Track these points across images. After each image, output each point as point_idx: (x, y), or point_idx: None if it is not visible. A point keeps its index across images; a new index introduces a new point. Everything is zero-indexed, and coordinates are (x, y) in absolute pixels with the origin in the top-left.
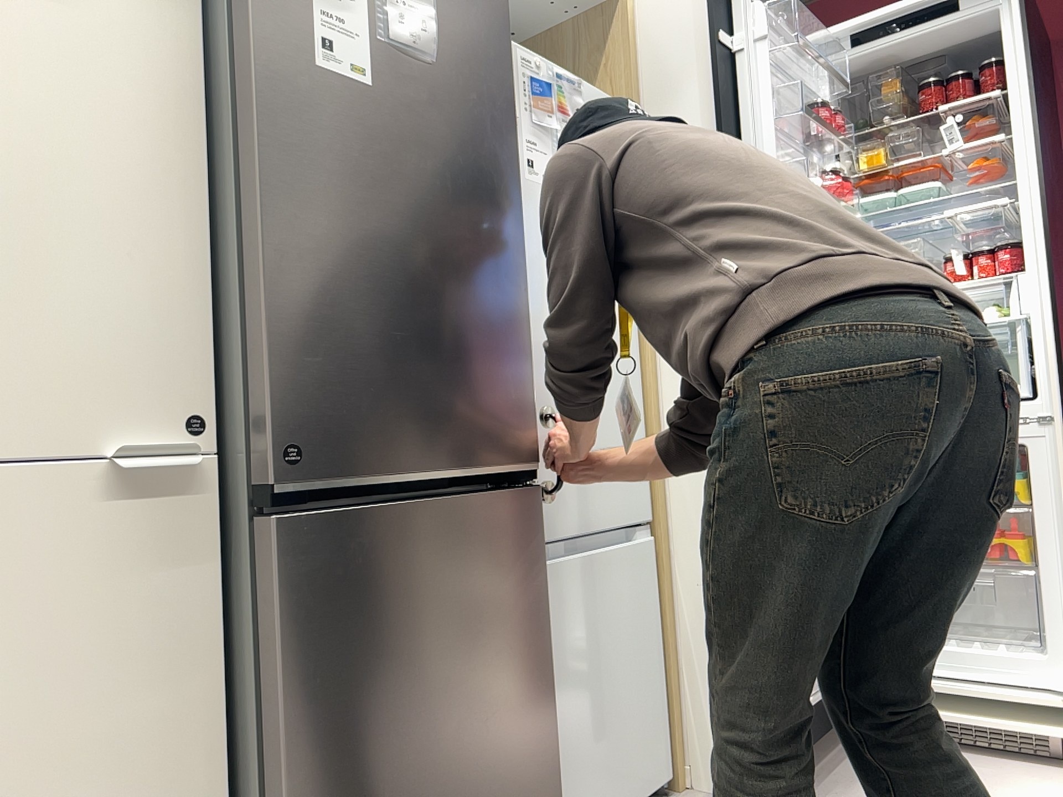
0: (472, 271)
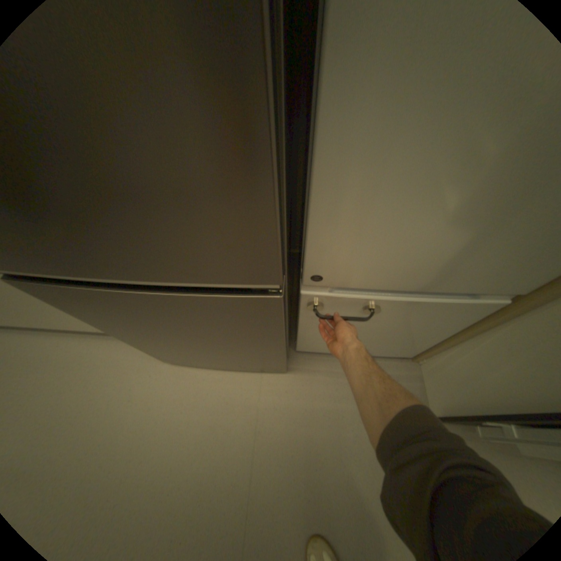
0: None
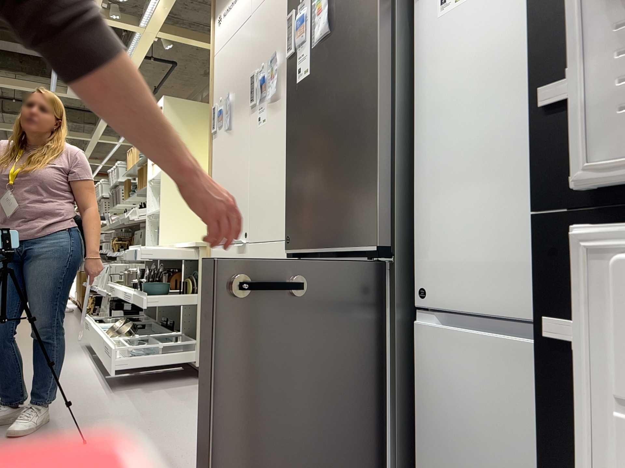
0: (344, 136)
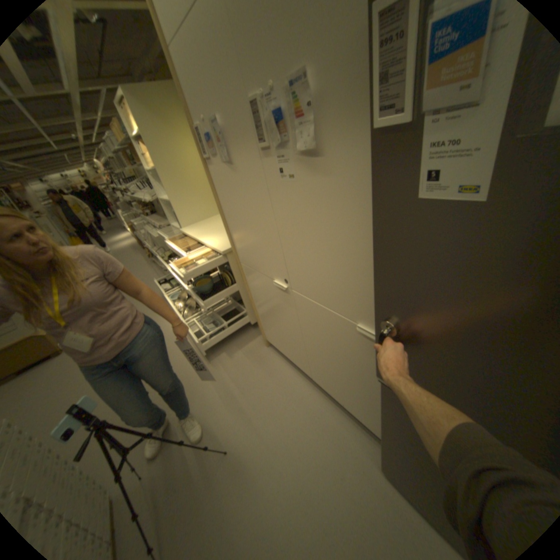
0: None
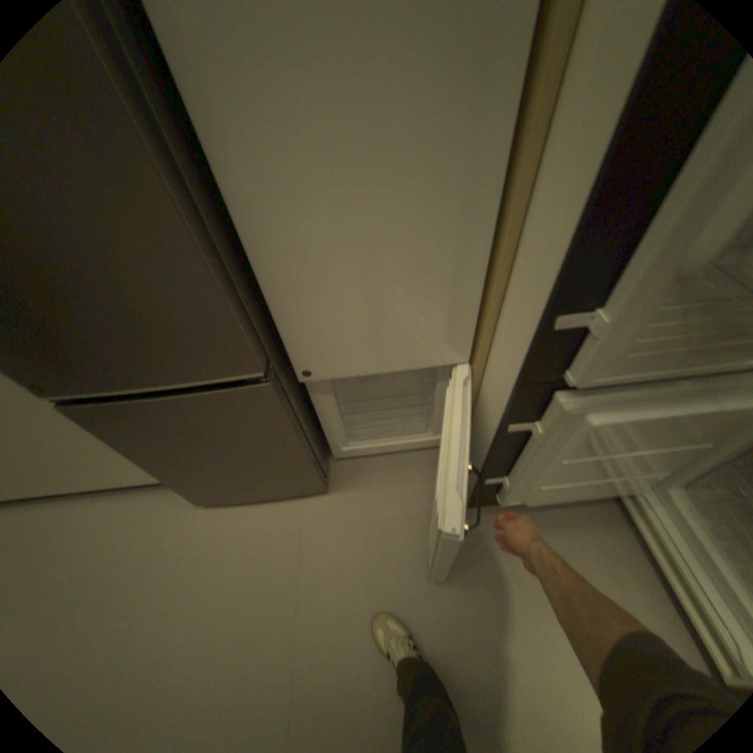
0: (97, 250)
